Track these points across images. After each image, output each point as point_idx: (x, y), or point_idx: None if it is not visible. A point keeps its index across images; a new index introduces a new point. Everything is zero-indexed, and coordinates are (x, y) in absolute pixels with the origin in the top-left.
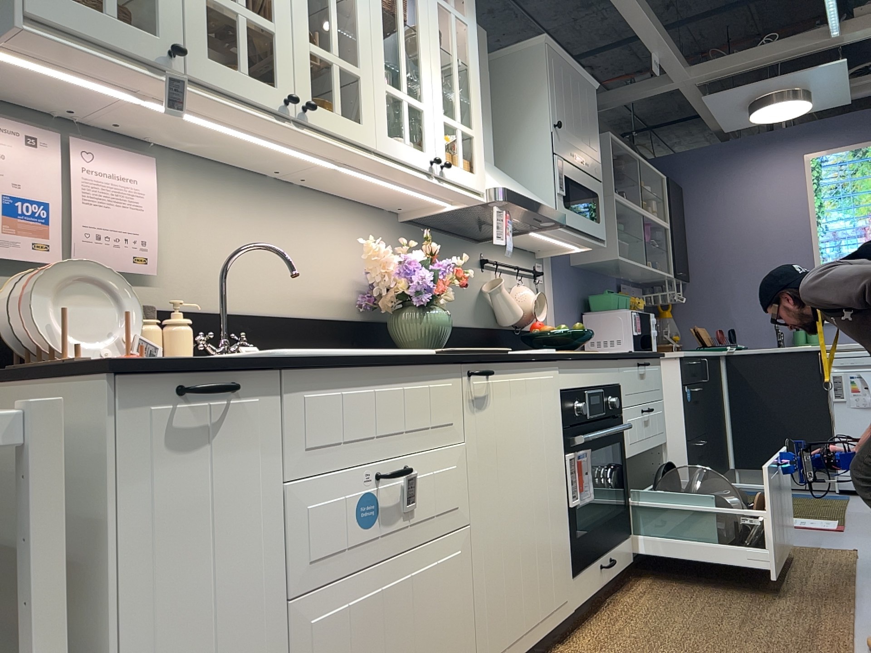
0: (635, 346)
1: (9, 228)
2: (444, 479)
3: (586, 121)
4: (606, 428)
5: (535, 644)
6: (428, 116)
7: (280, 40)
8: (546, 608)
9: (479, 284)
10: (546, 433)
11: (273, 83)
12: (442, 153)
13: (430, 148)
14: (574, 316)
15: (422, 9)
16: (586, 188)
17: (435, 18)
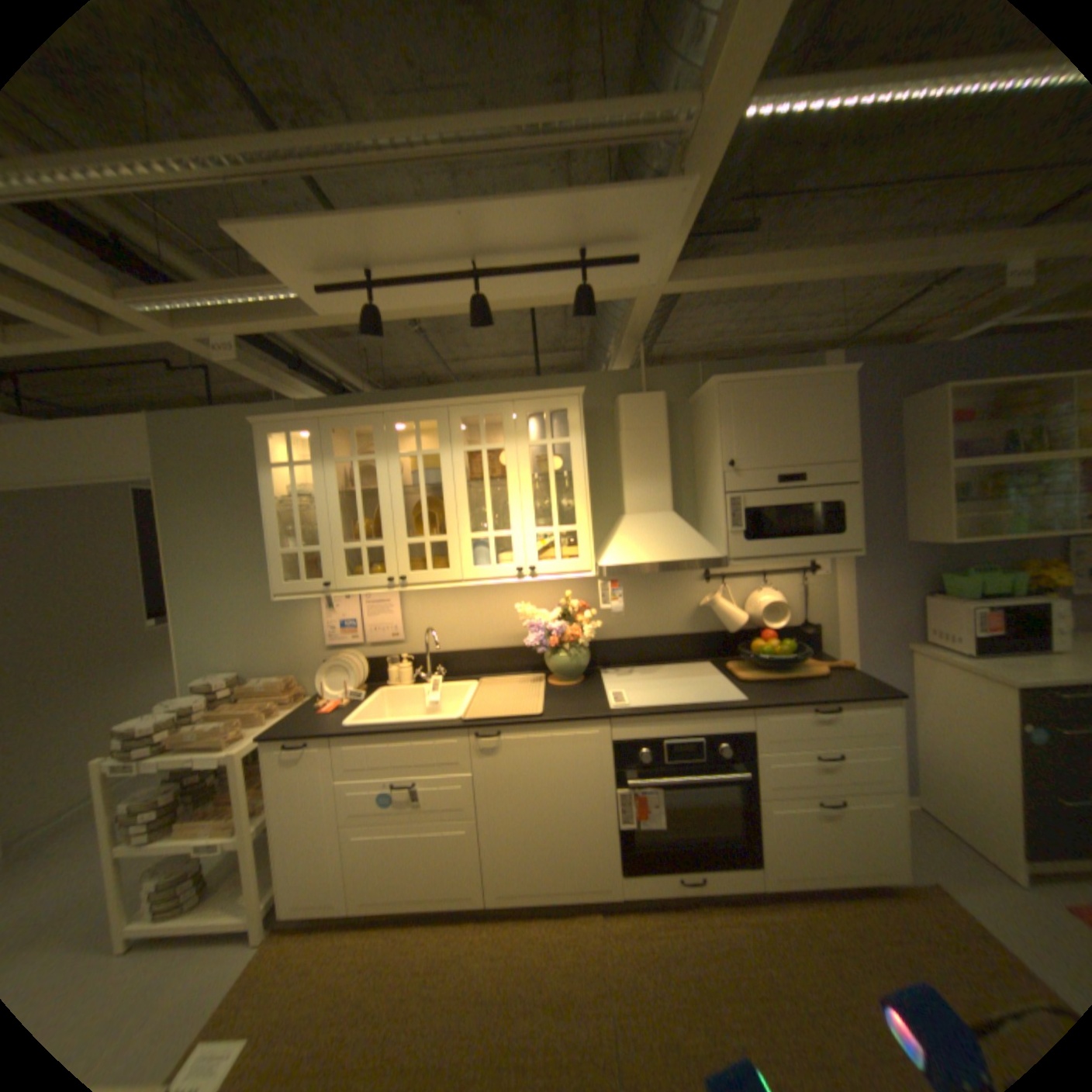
0: (981, 651)
1: (344, 634)
2: (449, 795)
3: (815, 426)
4: (708, 775)
5: (558, 907)
6: (516, 540)
7: (387, 550)
8: (573, 890)
9: (697, 597)
10: (581, 775)
11: (385, 574)
12: (533, 560)
13: (518, 561)
14: (904, 600)
15: (510, 464)
16: (809, 505)
17: (525, 462)
